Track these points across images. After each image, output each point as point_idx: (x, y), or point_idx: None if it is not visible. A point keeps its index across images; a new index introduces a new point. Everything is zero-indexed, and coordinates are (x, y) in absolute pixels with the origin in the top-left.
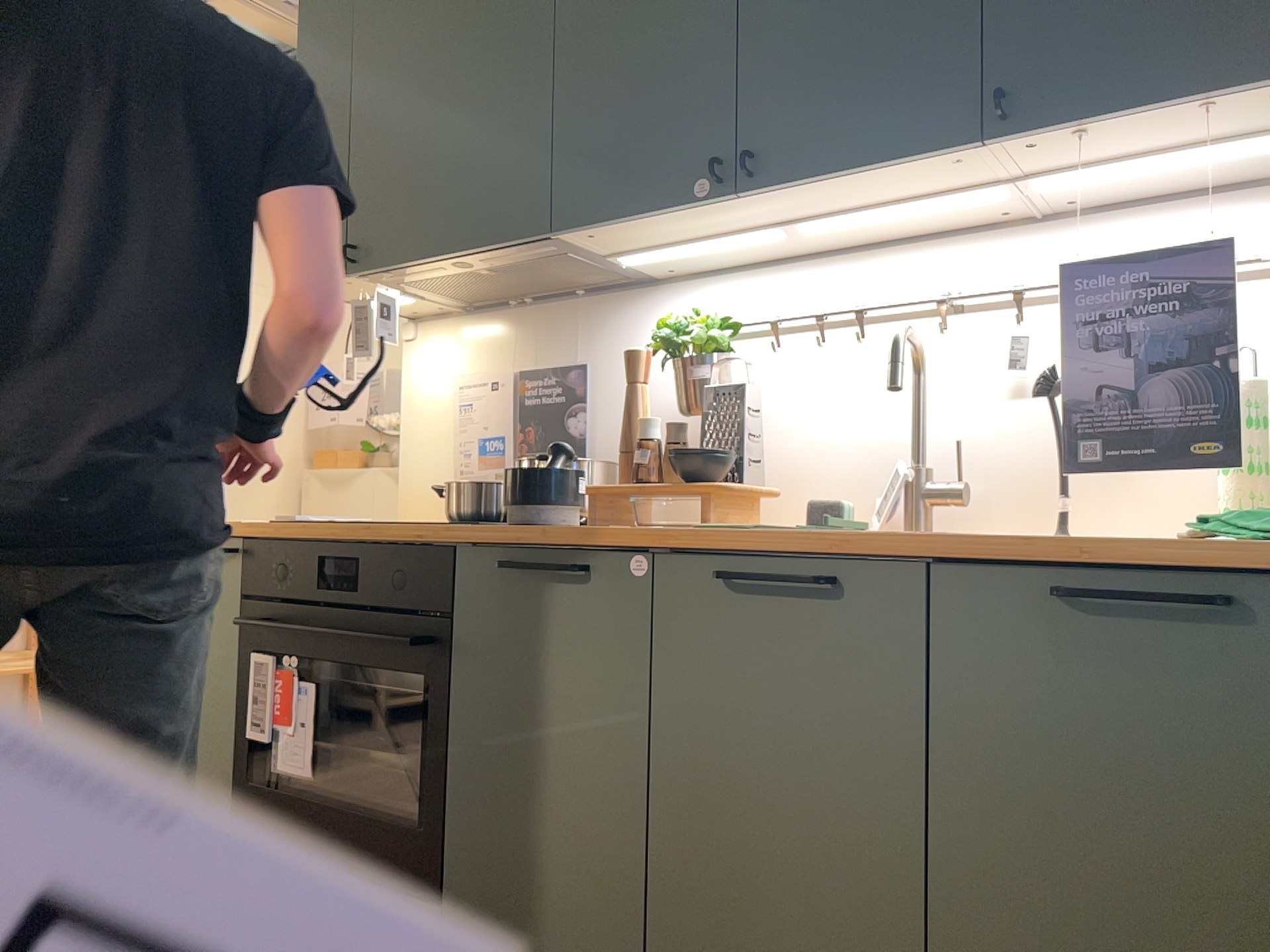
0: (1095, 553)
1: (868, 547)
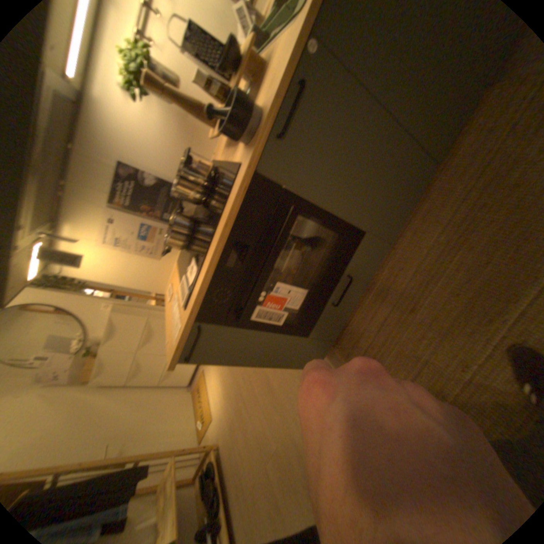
0: None
1: None
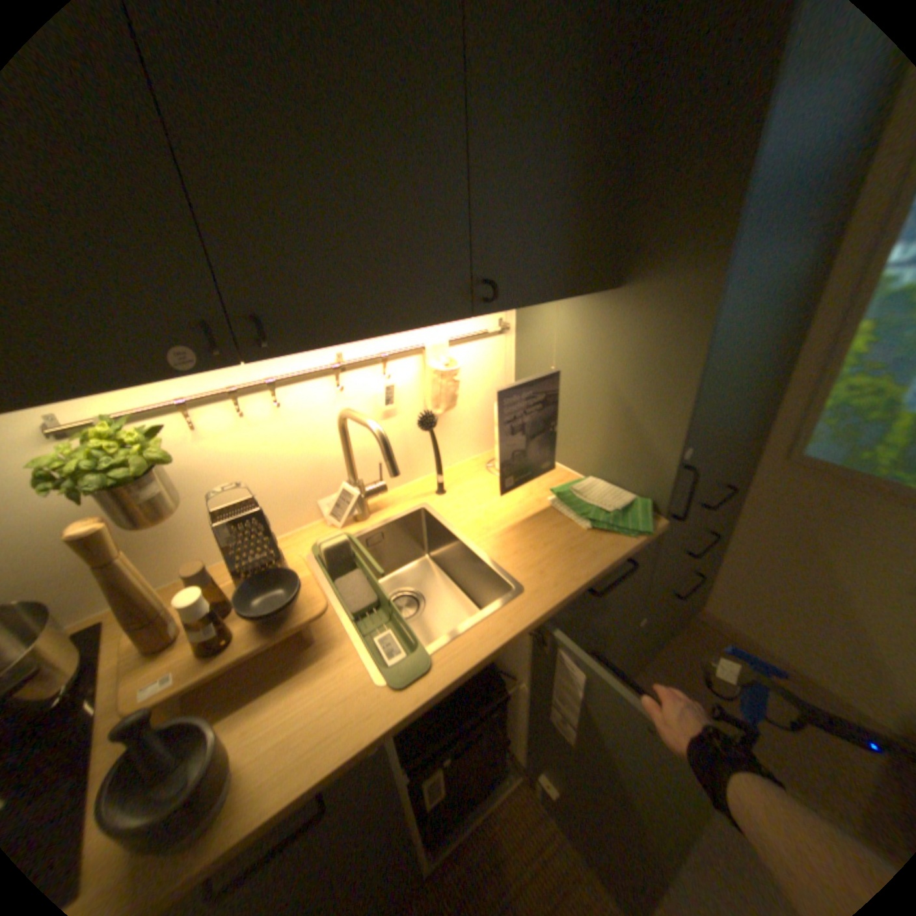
0: (604, 573)
1: (526, 630)
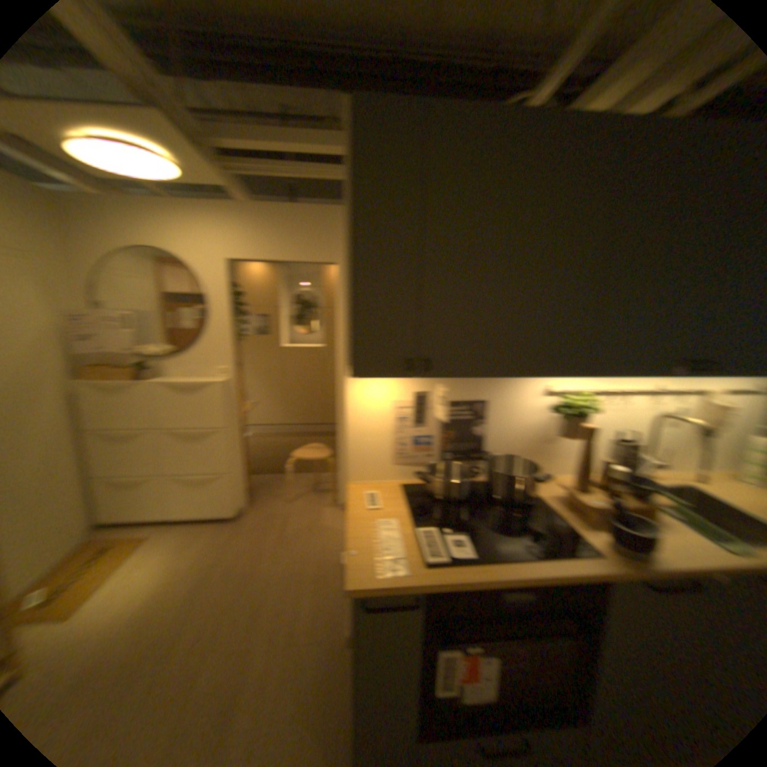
0: None
1: None
